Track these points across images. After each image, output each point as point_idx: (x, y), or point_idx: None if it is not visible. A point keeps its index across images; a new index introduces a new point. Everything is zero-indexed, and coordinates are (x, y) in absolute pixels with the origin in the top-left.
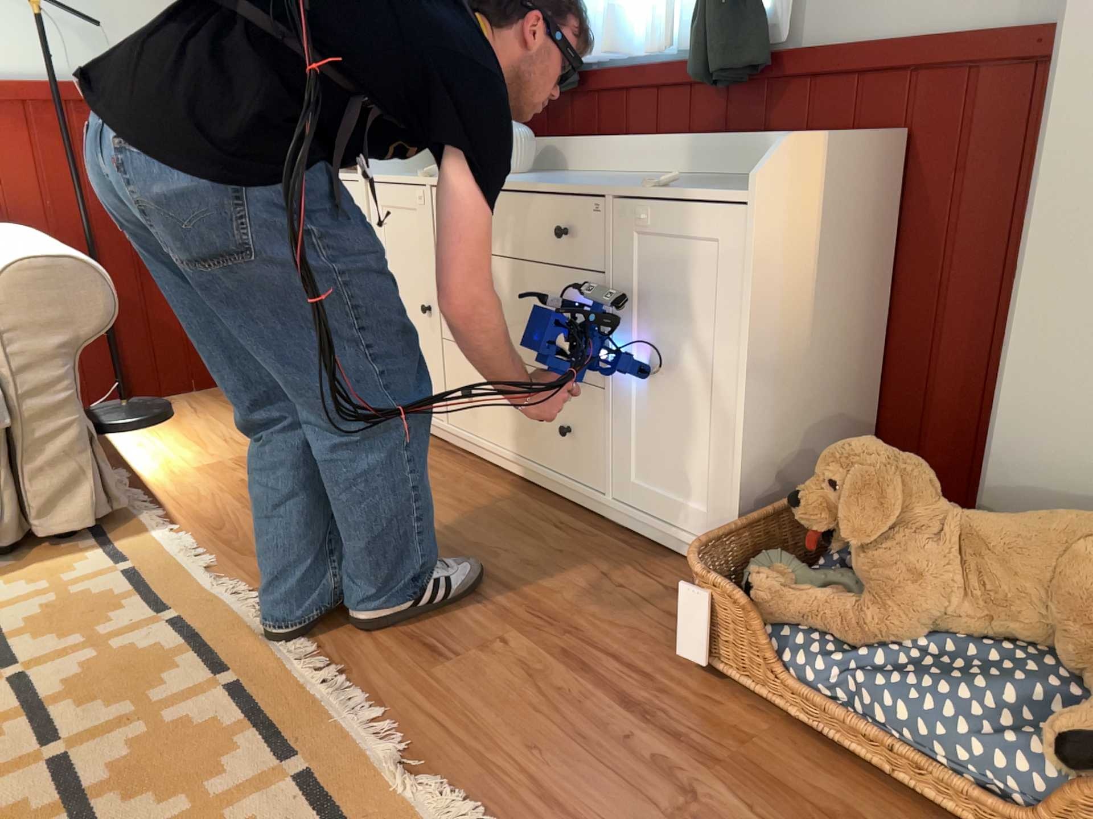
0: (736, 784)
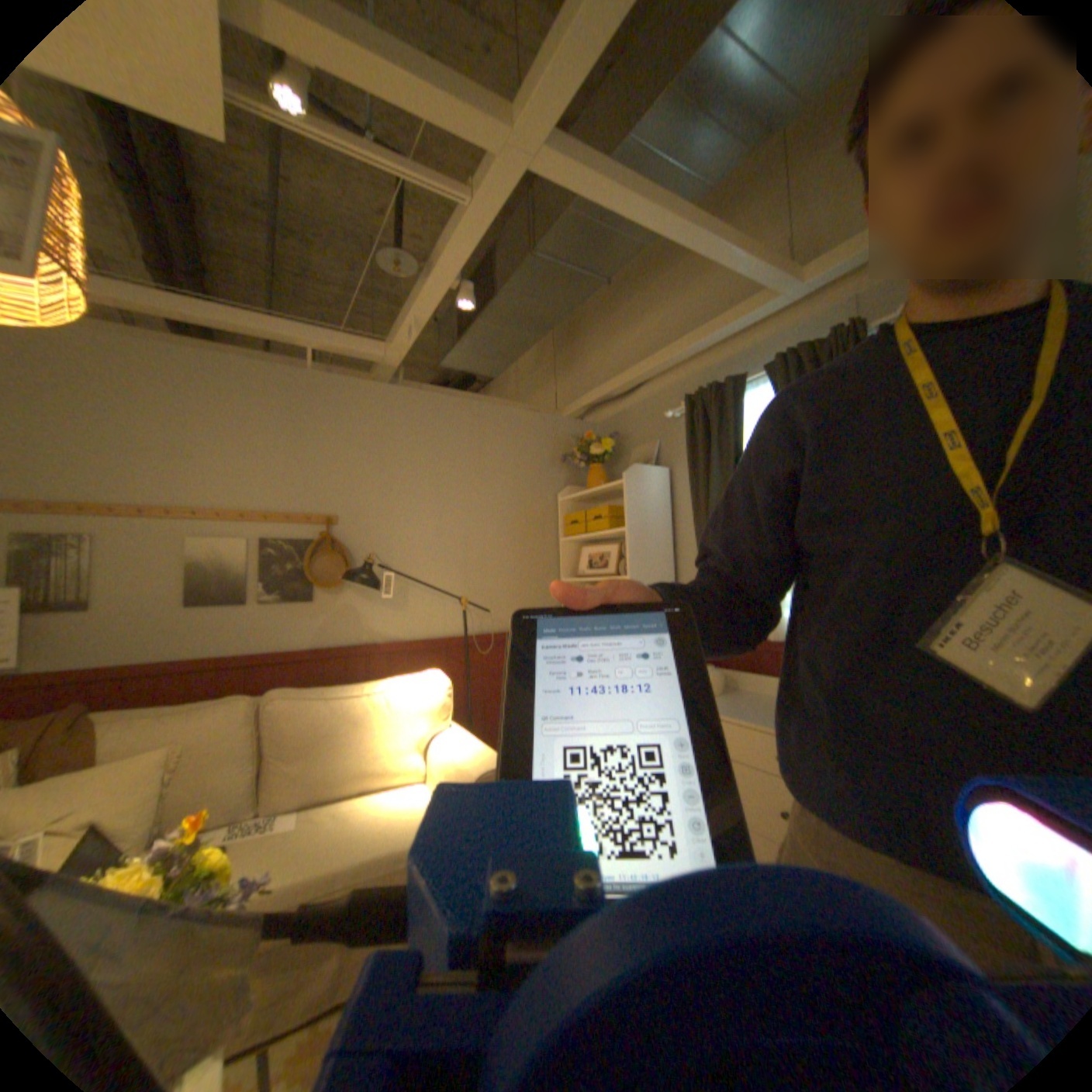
0: None
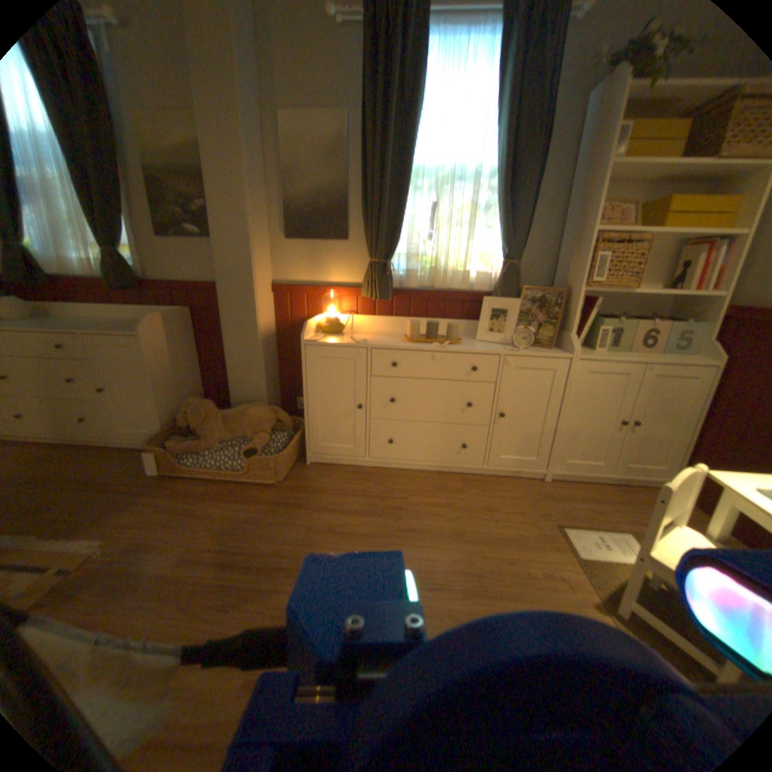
0: (172, 499)
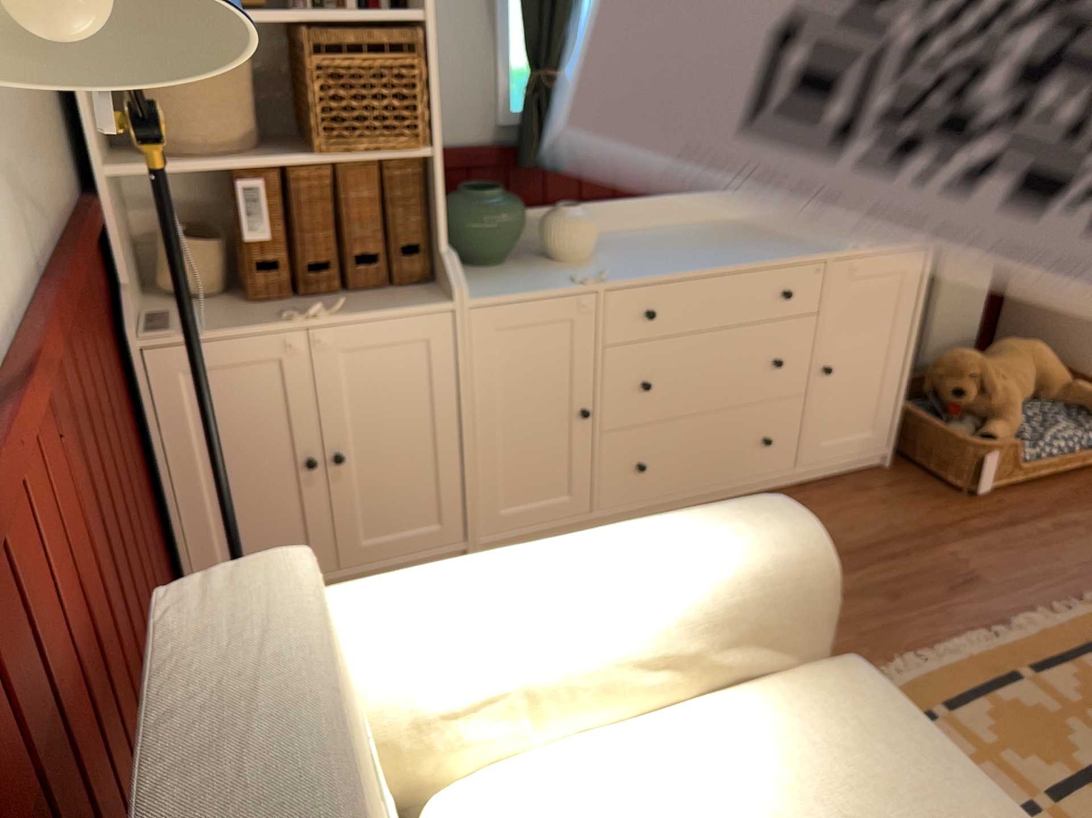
0: (1068, 512)
